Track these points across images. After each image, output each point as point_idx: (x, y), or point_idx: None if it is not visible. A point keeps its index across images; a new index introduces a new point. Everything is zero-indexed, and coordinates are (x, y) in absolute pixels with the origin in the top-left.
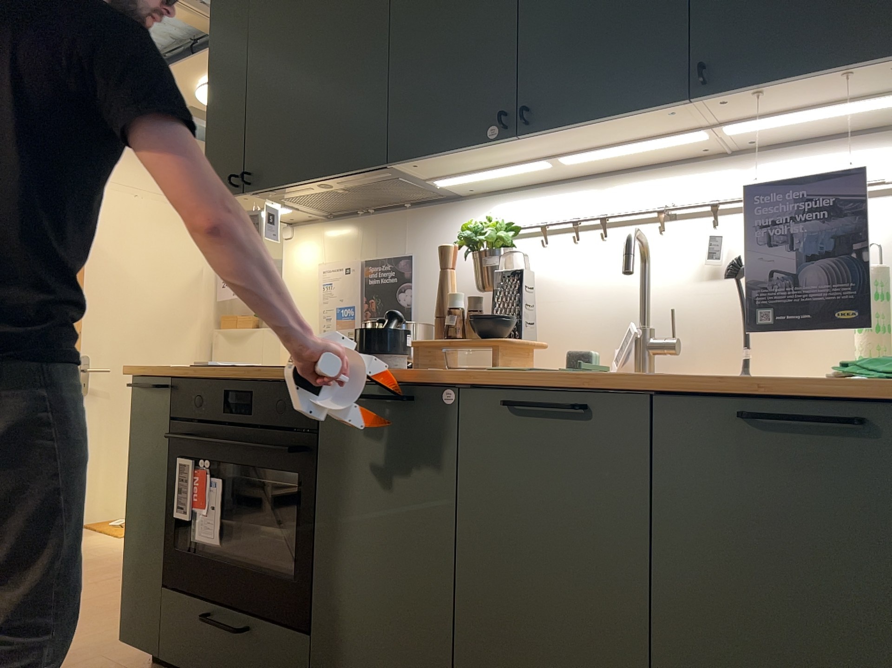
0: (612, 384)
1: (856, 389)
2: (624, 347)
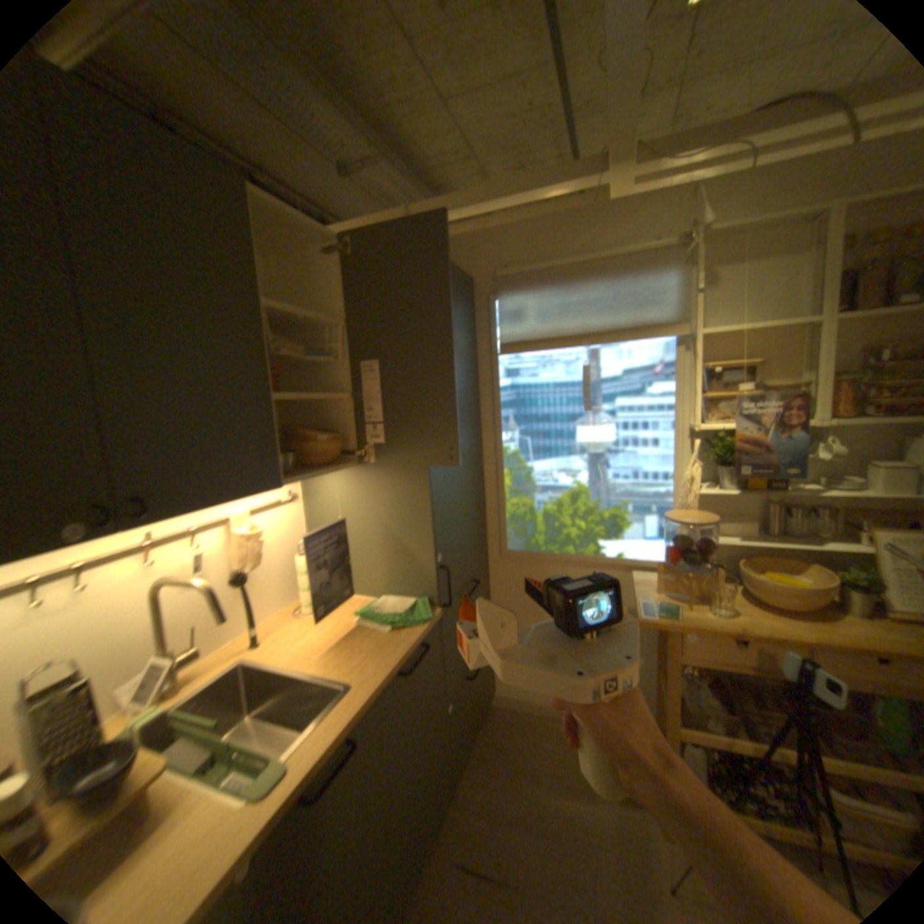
0: (360, 715)
1: (417, 636)
2: (144, 686)
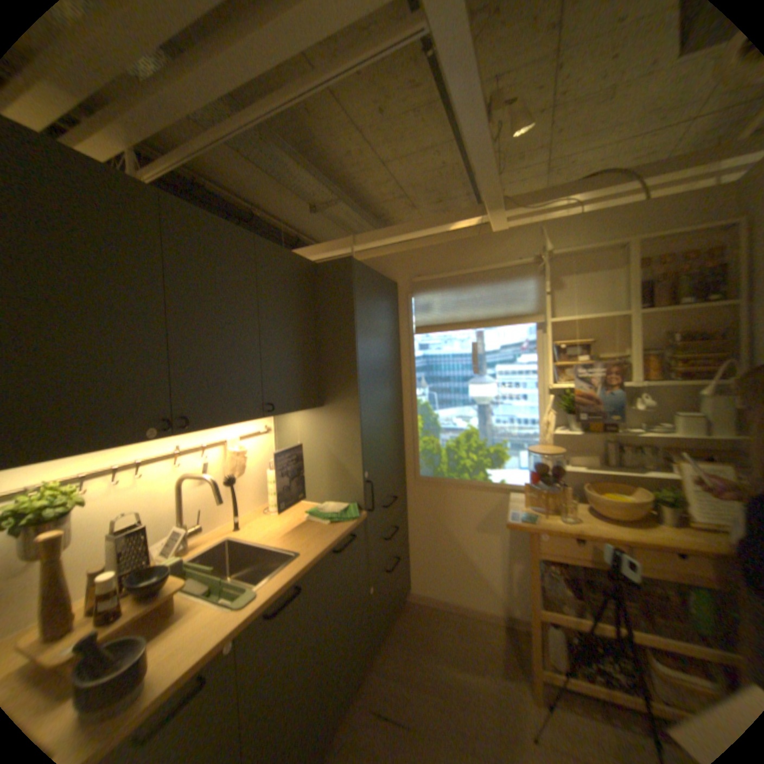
0: (305, 569)
1: (347, 527)
2: (168, 544)
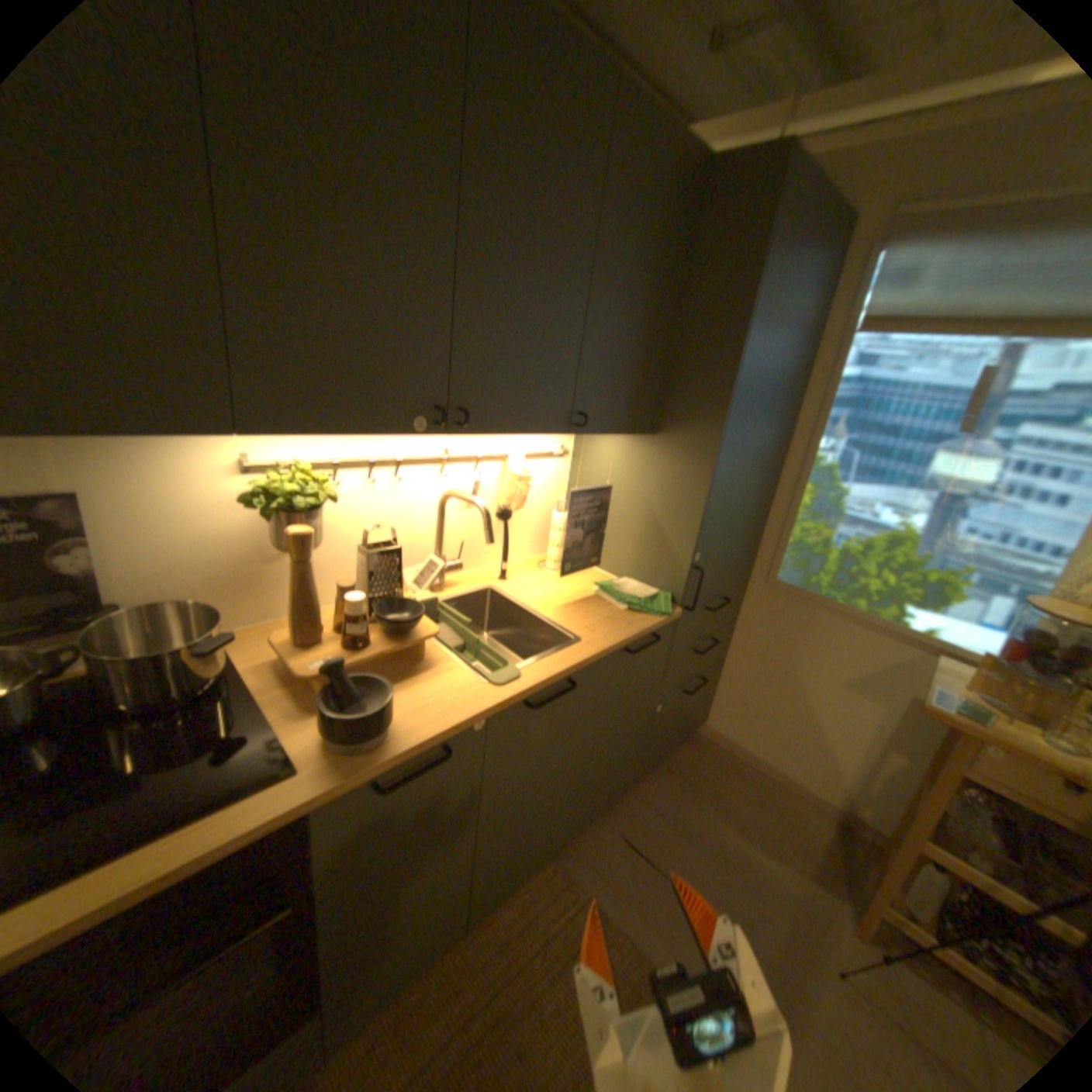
0: (585, 663)
1: (651, 623)
2: (423, 573)
